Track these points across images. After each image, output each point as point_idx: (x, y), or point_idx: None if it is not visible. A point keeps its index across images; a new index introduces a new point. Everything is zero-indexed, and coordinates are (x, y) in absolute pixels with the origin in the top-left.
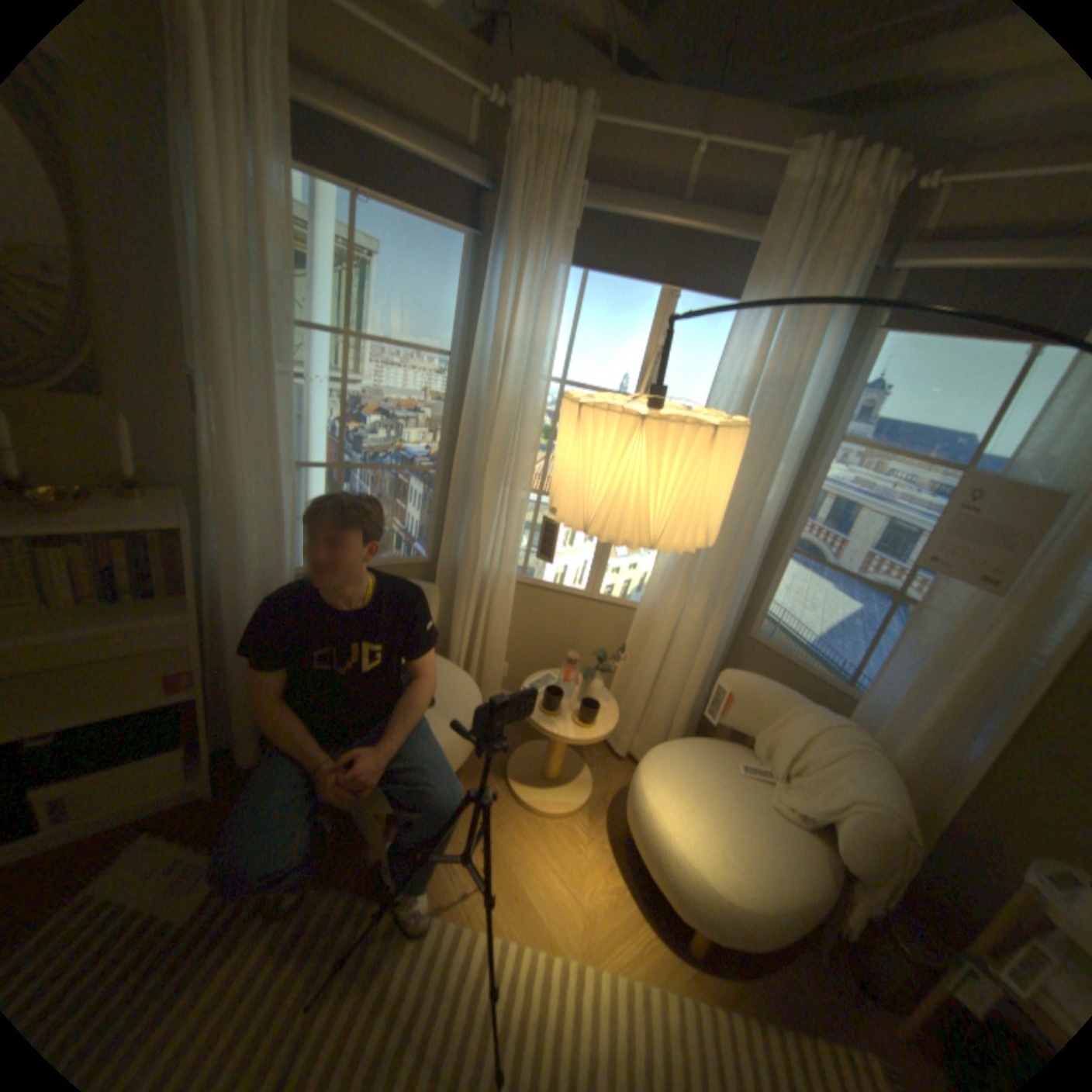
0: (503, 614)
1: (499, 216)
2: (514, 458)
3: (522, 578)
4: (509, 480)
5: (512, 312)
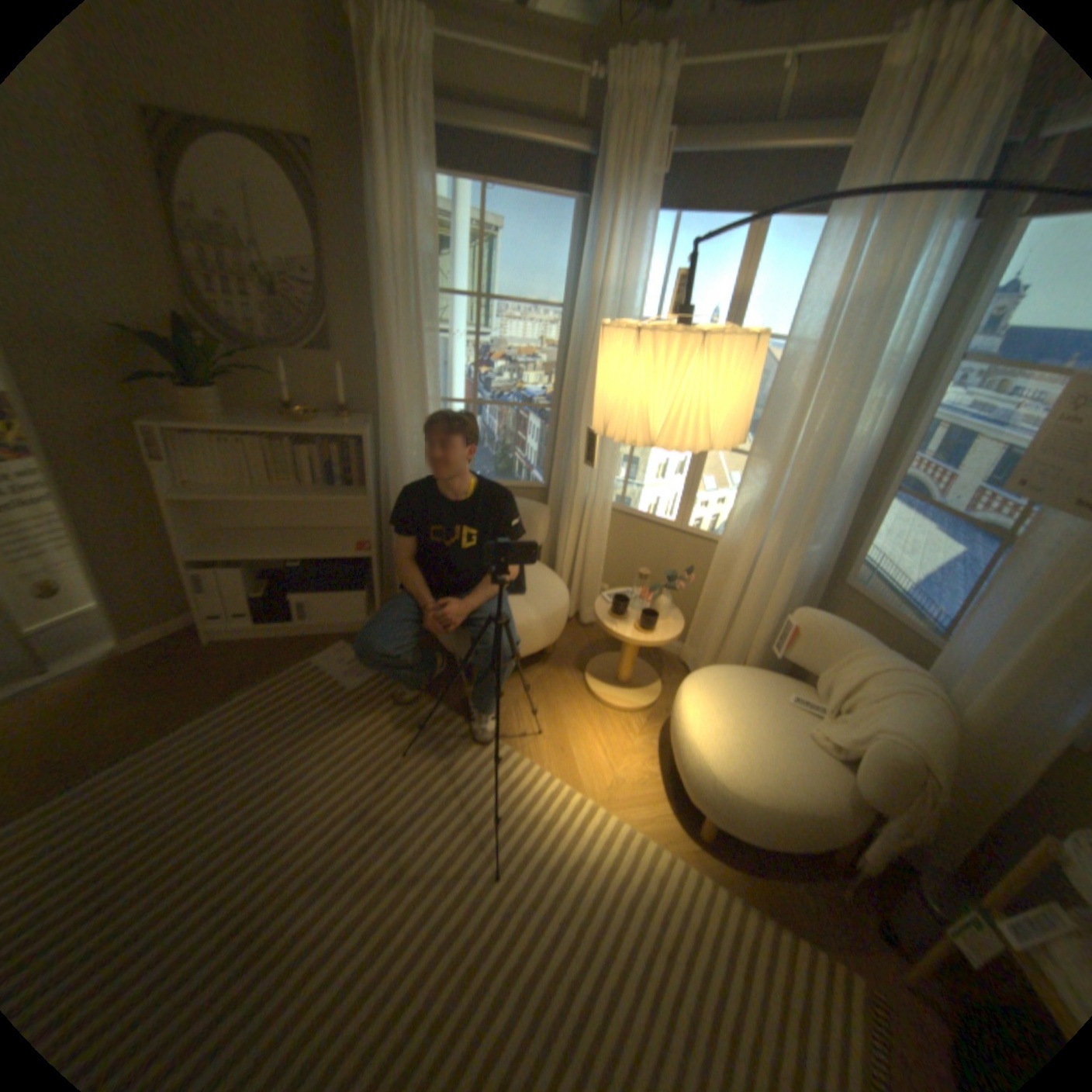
0: (598, 536)
1: (605, 177)
2: None
3: (620, 506)
4: None
5: (608, 261)
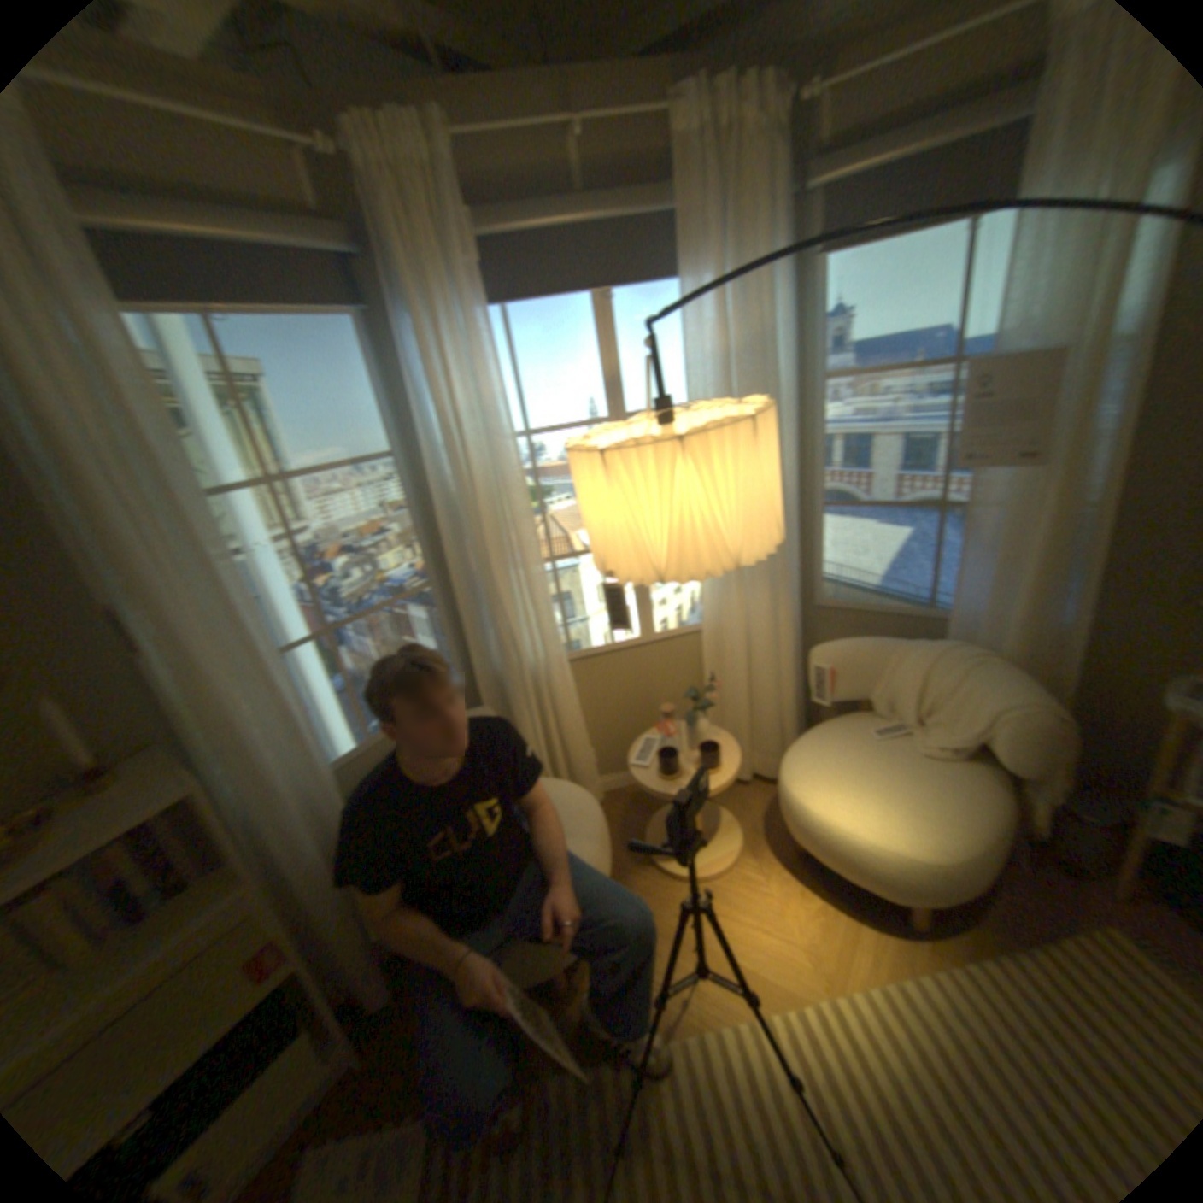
0: (572, 701)
1: (382, 280)
2: (516, 535)
3: (572, 654)
4: (519, 560)
5: (446, 380)
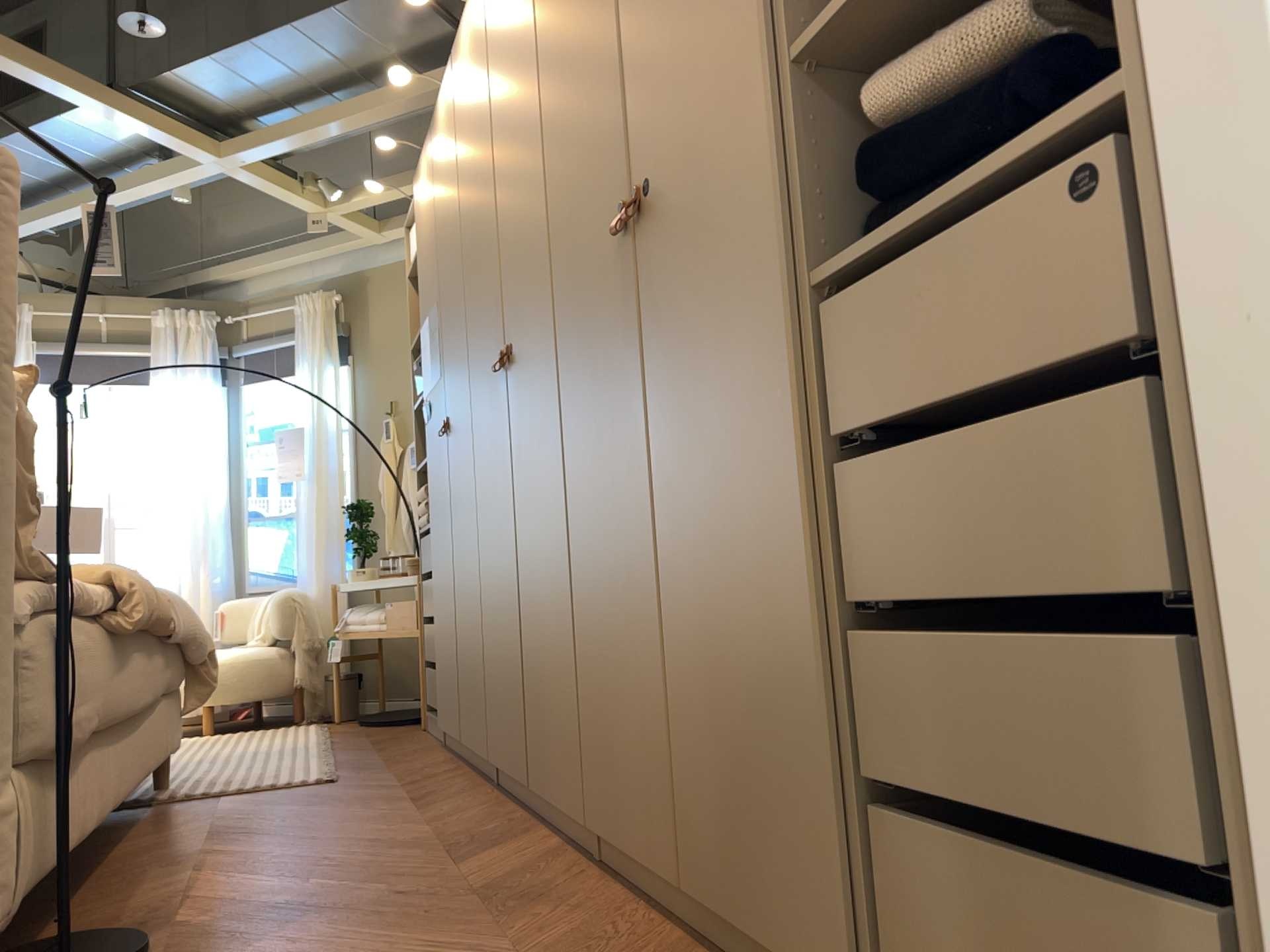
0: None
1: None
2: None
3: None
4: None
5: None
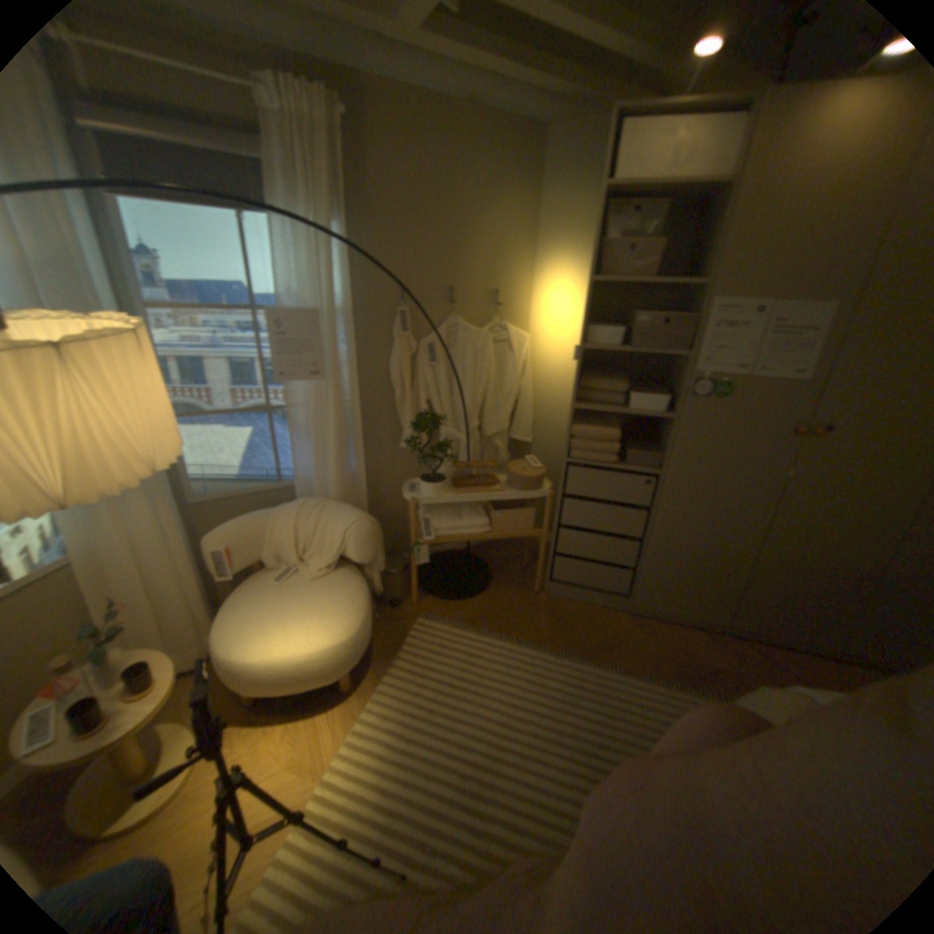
0: None
1: None
2: None
3: None
4: None
5: None
